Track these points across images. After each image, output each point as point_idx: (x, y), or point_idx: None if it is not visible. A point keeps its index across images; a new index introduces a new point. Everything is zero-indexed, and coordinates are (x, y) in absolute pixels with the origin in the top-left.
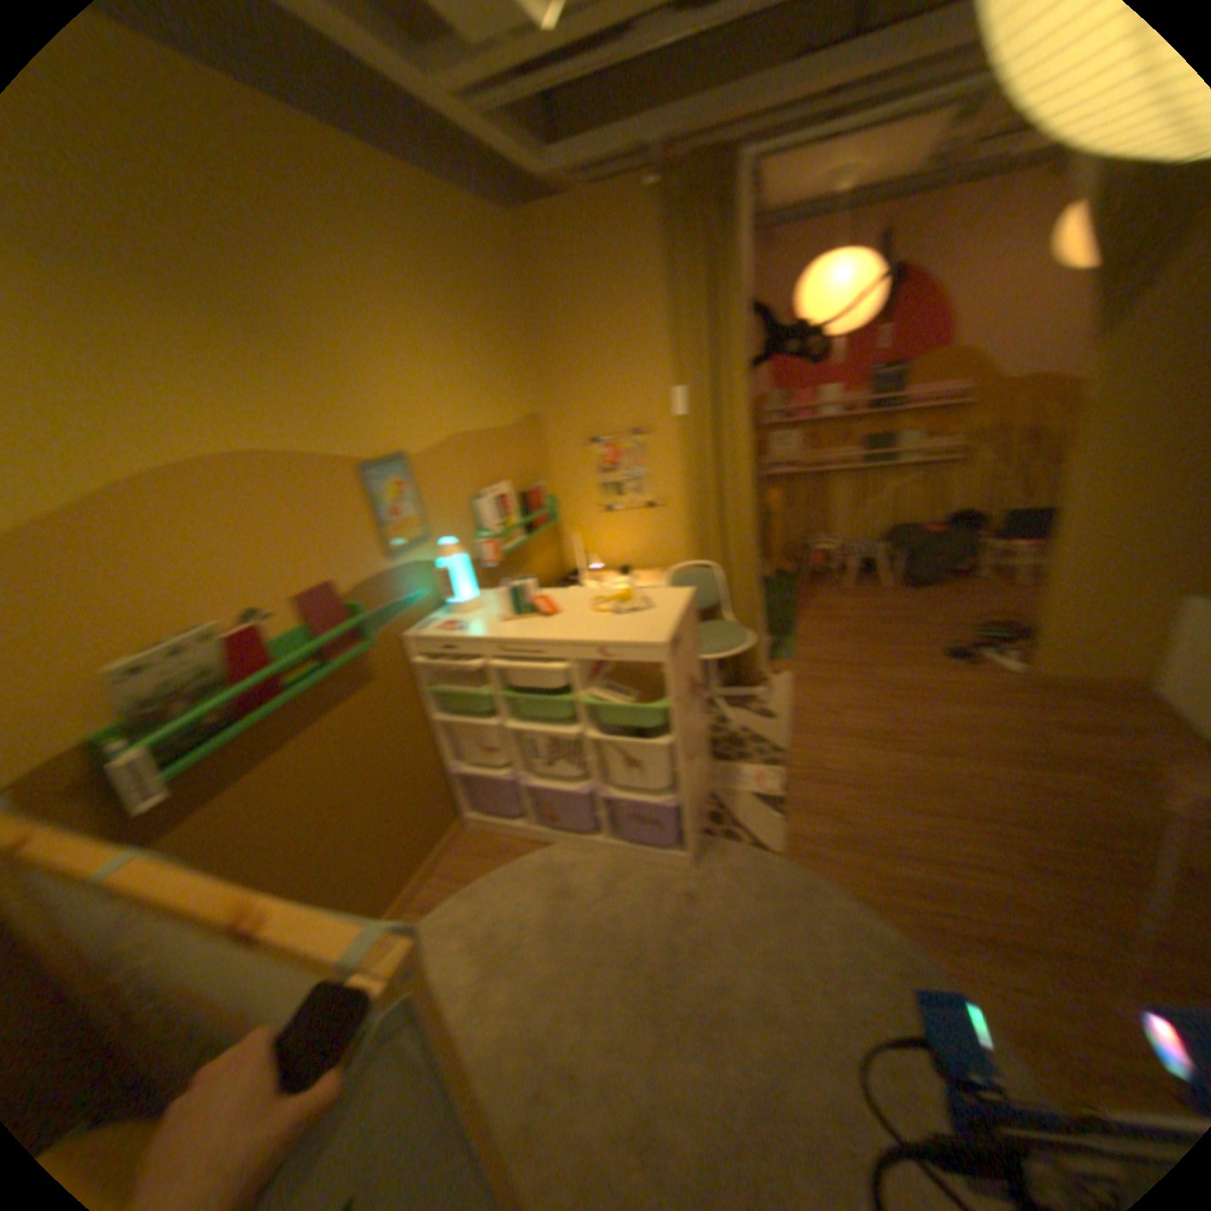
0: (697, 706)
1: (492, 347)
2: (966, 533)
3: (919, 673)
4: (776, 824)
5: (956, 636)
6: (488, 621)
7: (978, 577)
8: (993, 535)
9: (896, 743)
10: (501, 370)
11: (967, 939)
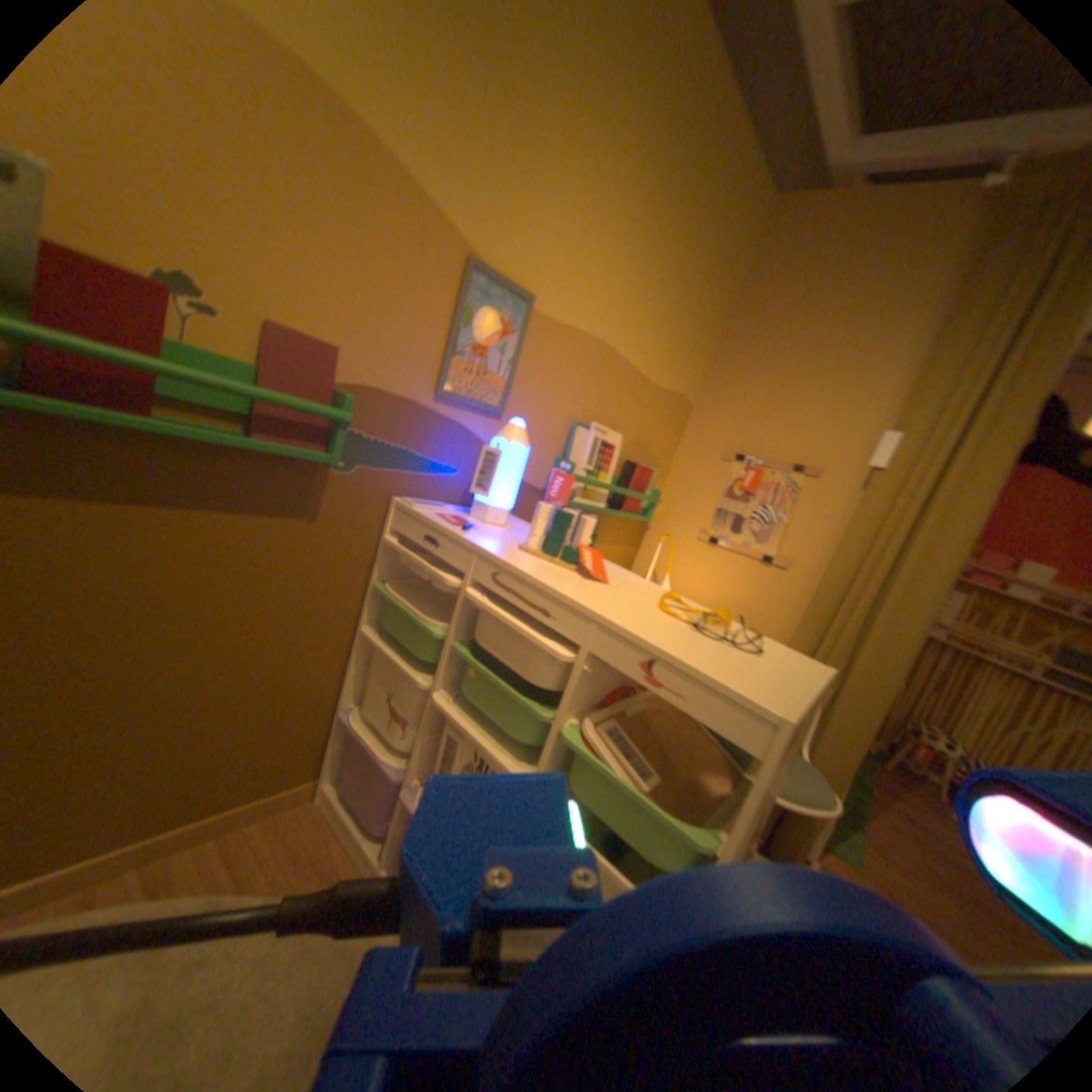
0: None
1: (696, 301)
2: None
3: None
4: None
5: None
6: (512, 545)
7: None
8: None
9: None
10: (691, 331)
11: None
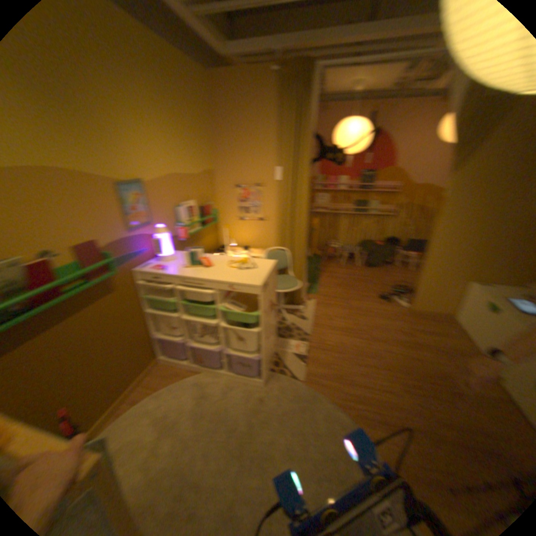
0: (272, 314)
1: (191, 134)
2: (391, 246)
3: (367, 304)
4: (302, 368)
5: (383, 289)
6: (177, 267)
7: (394, 265)
8: (401, 248)
9: (355, 334)
10: (195, 146)
11: (376, 421)
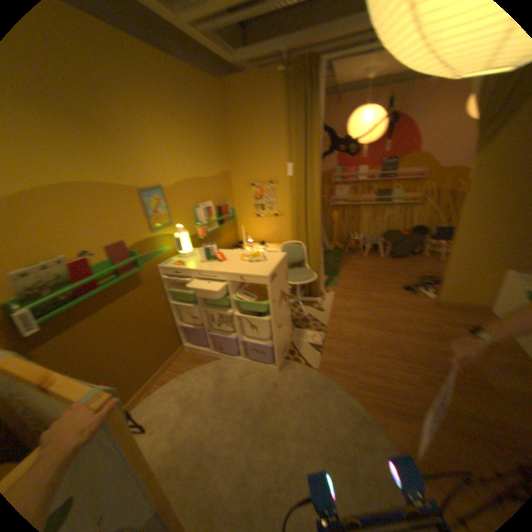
0: (287, 304)
1: (210, 141)
2: (421, 236)
3: (391, 296)
4: (319, 357)
5: (410, 281)
6: (198, 262)
7: (424, 256)
8: (433, 237)
9: (376, 326)
10: (214, 151)
11: (391, 411)
